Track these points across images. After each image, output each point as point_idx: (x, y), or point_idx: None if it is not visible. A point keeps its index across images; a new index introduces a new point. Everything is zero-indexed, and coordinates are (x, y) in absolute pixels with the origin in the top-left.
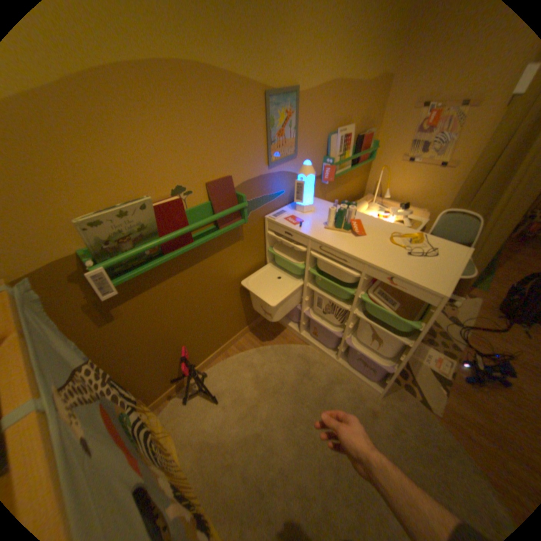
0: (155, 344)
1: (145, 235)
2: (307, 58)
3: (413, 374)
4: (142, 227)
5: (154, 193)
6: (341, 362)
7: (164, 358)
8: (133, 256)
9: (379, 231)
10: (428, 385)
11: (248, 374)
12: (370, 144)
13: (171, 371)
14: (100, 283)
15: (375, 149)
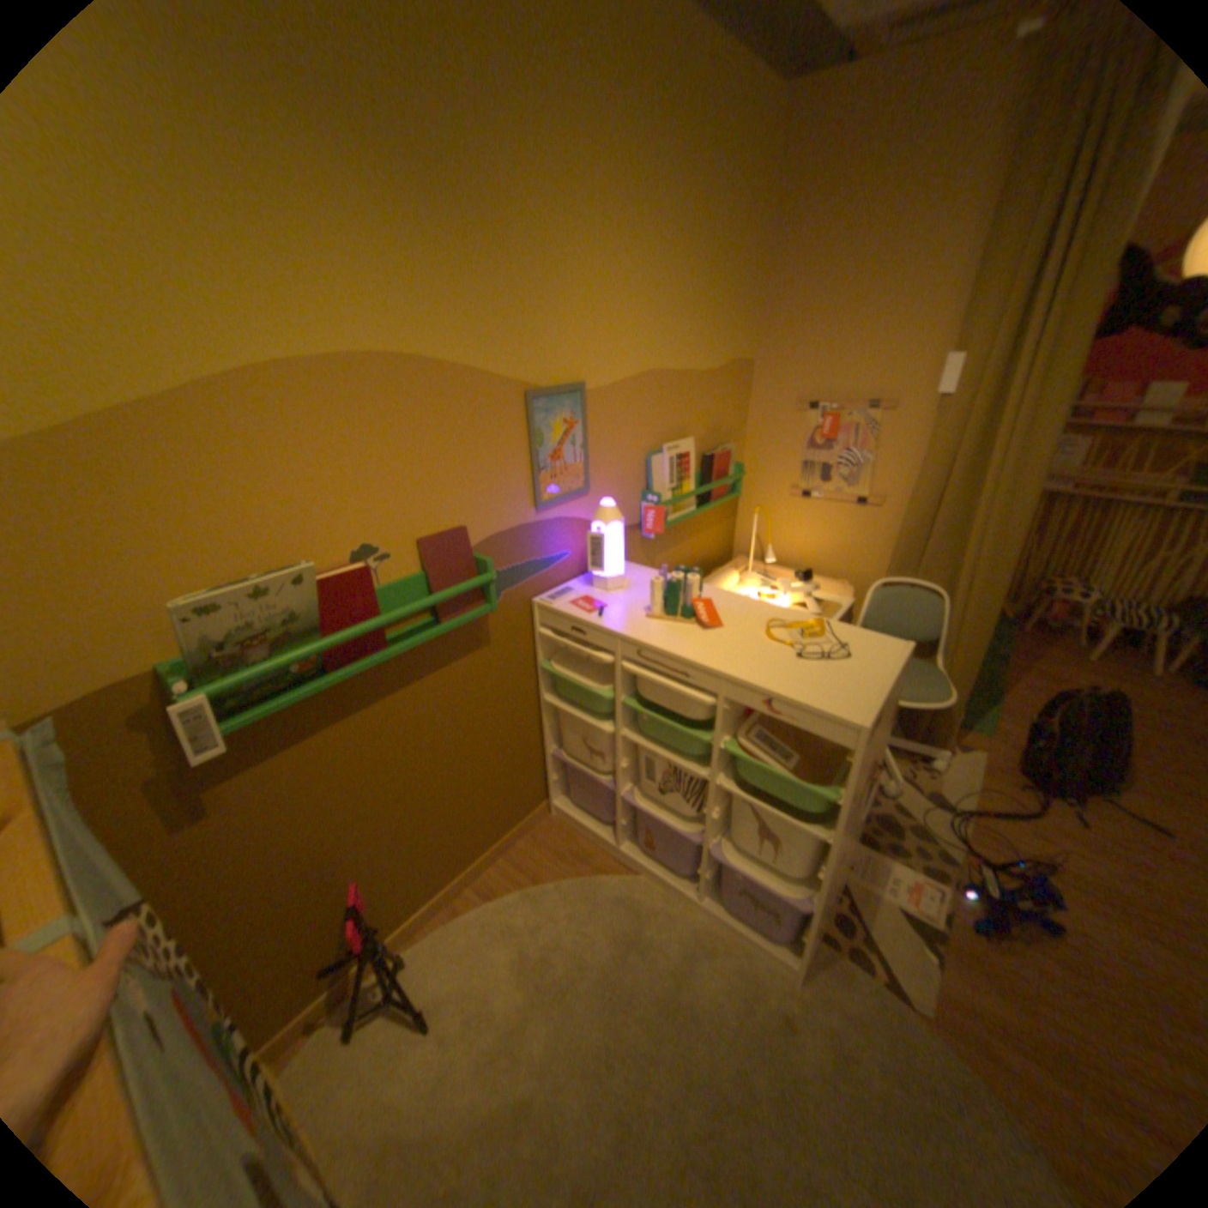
0: (290, 880)
1: (294, 634)
2: (596, 343)
3: (865, 923)
4: (292, 617)
5: (319, 558)
6: (709, 907)
7: (306, 919)
8: (266, 676)
9: (747, 619)
10: (898, 948)
11: (501, 954)
12: (729, 468)
13: (321, 954)
14: (193, 729)
15: (738, 477)
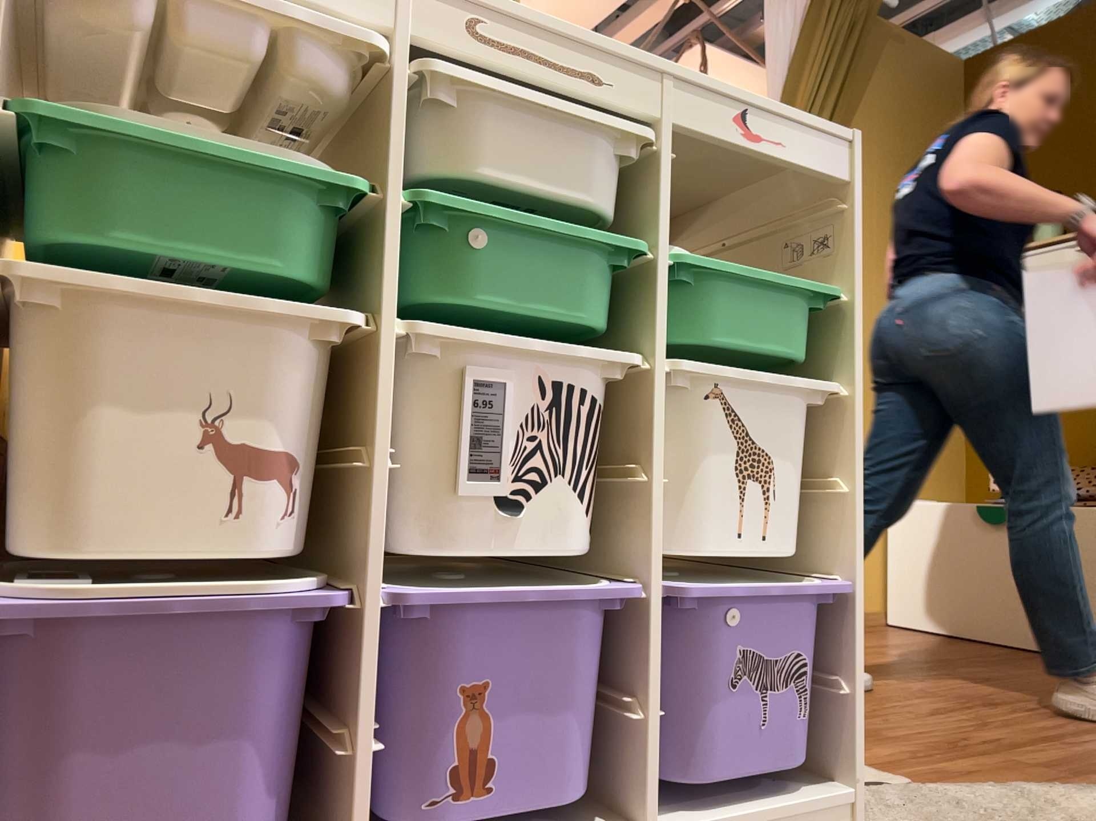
0: None
1: None
2: None
3: None
4: None
5: None
6: (656, 819)
7: None
8: None
9: None
10: None
11: None
12: None
13: None
14: None
15: None
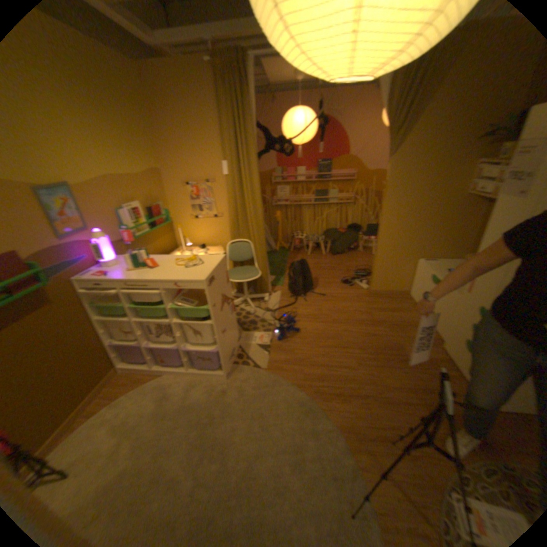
0: None
1: None
2: (69, 165)
3: (246, 353)
4: None
5: None
6: (191, 371)
7: None
8: None
9: (170, 262)
10: (256, 355)
11: (103, 430)
12: (162, 212)
13: None
14: None
15: (167, 215)
